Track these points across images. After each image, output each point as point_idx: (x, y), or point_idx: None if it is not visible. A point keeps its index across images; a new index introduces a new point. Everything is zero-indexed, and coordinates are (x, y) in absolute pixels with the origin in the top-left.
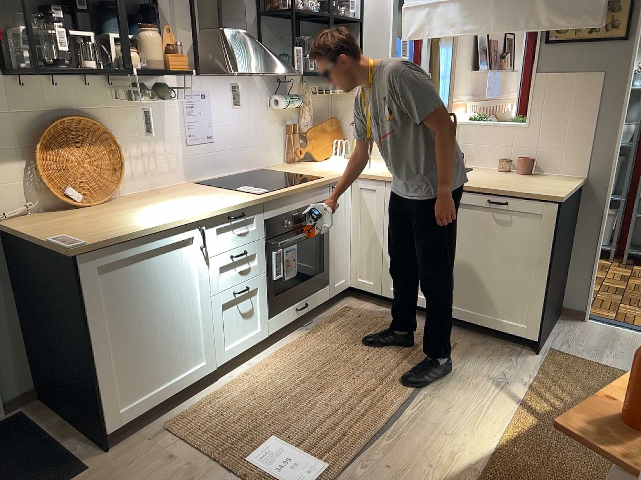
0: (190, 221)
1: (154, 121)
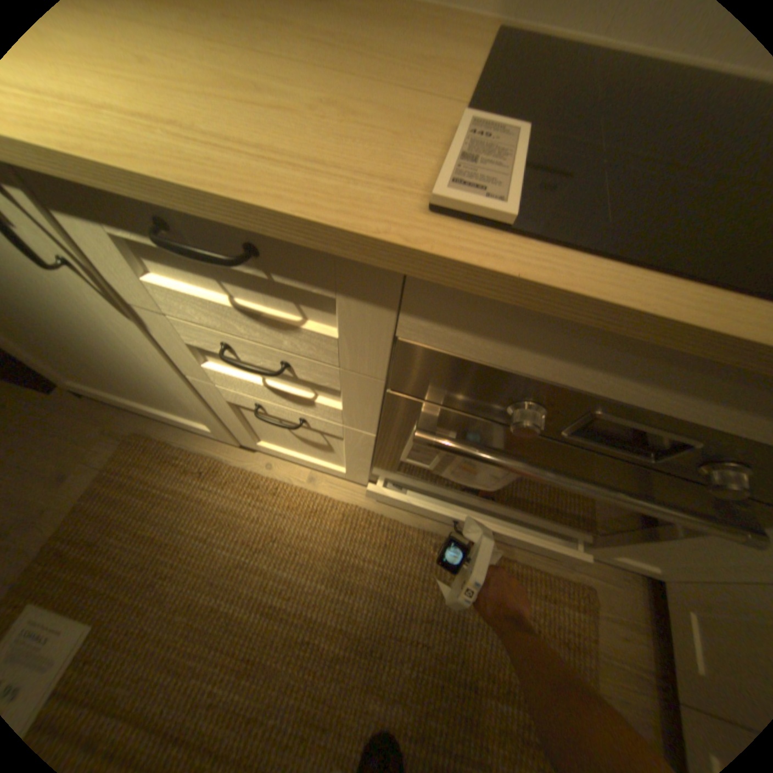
0: None
1: None
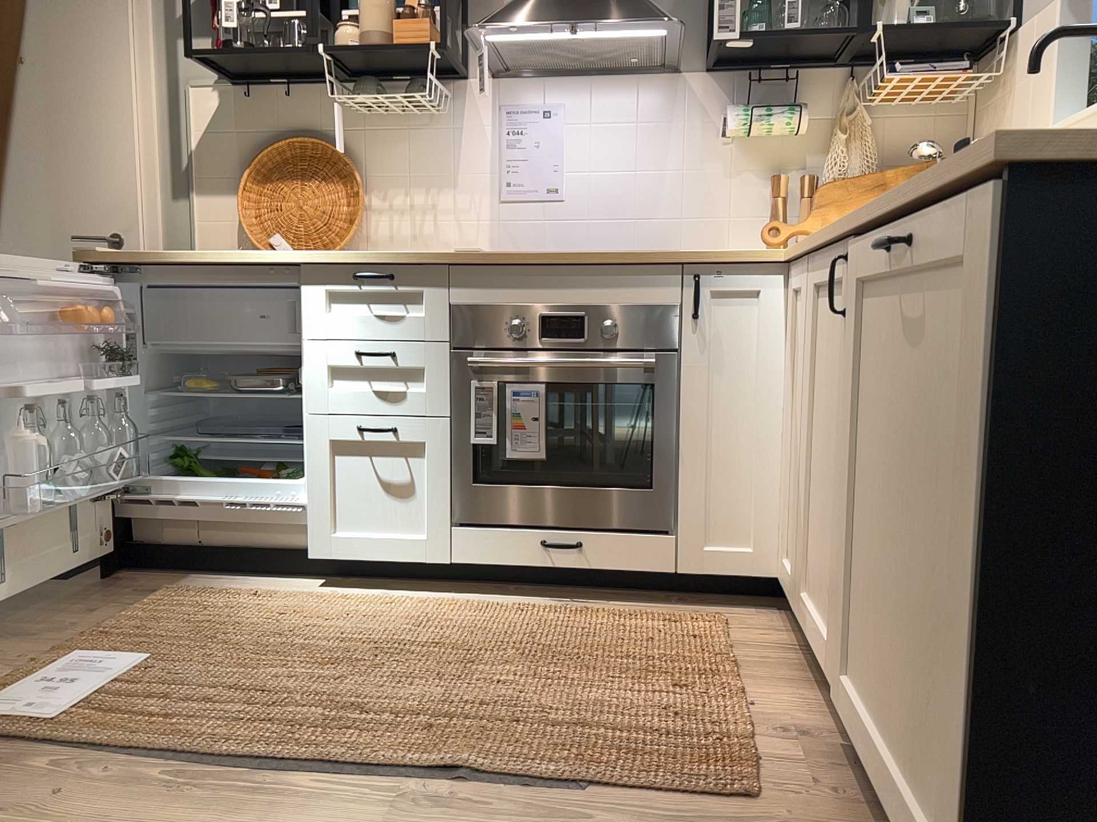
0: (265, 259)
1: (438, 154)
